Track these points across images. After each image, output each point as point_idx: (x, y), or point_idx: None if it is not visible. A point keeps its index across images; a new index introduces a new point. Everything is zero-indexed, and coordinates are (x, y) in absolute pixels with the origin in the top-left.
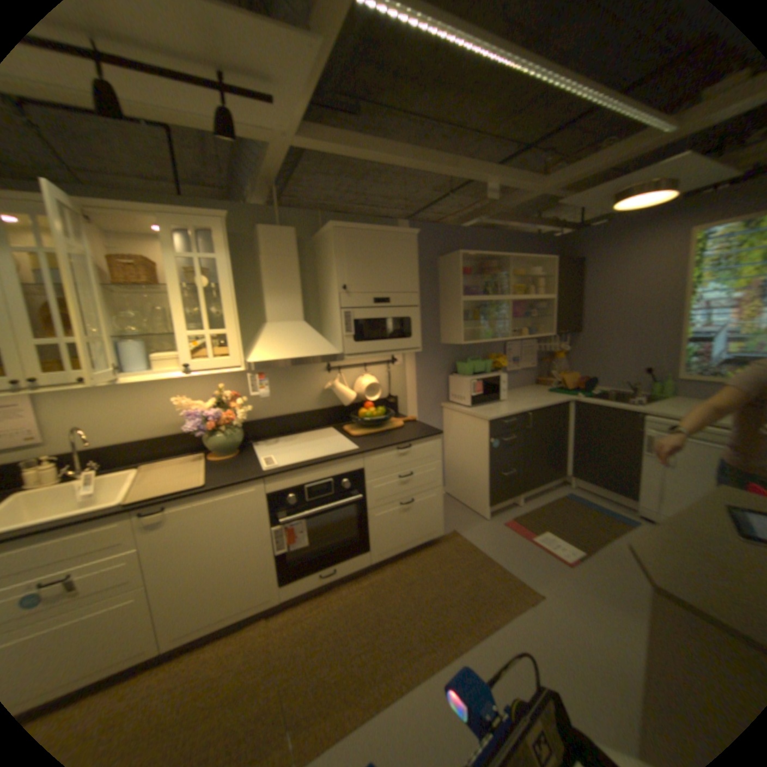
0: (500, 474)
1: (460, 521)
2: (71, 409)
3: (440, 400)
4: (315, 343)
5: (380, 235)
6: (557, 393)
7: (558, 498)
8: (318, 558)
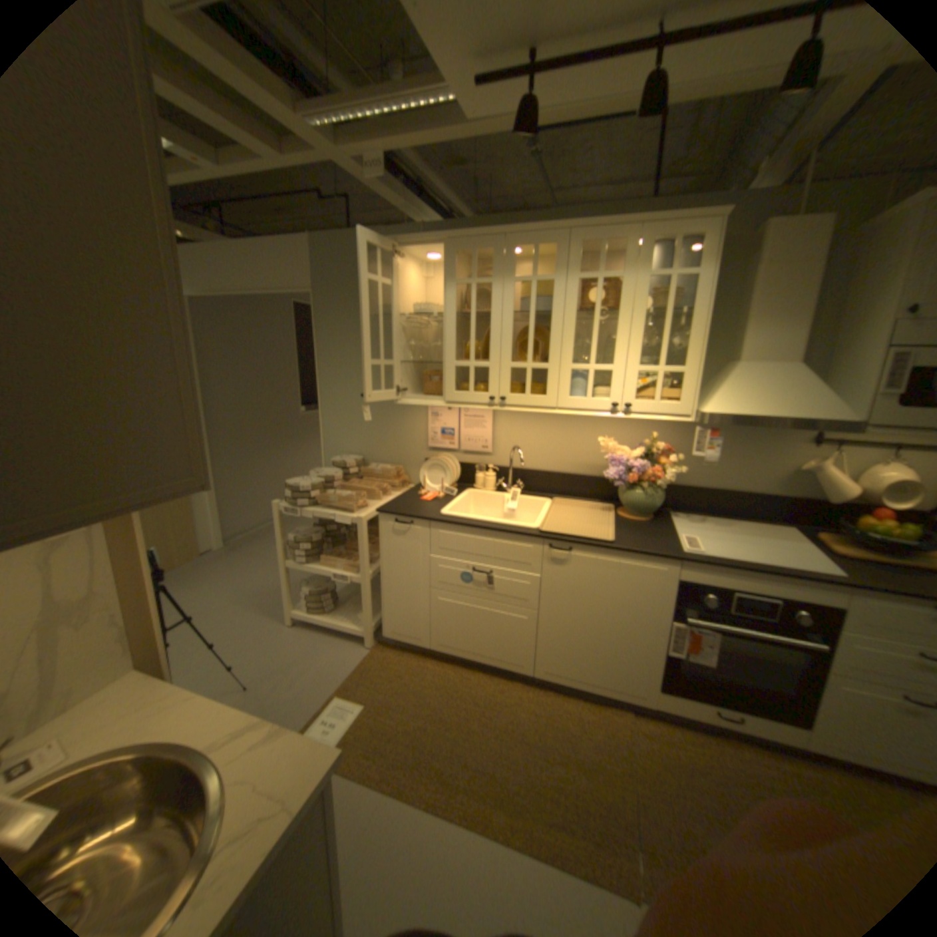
0: None
1: None
2: (516, 430)
3: None
4: (817, 398)
5: None
6: None
7: None
8: (729, 694)
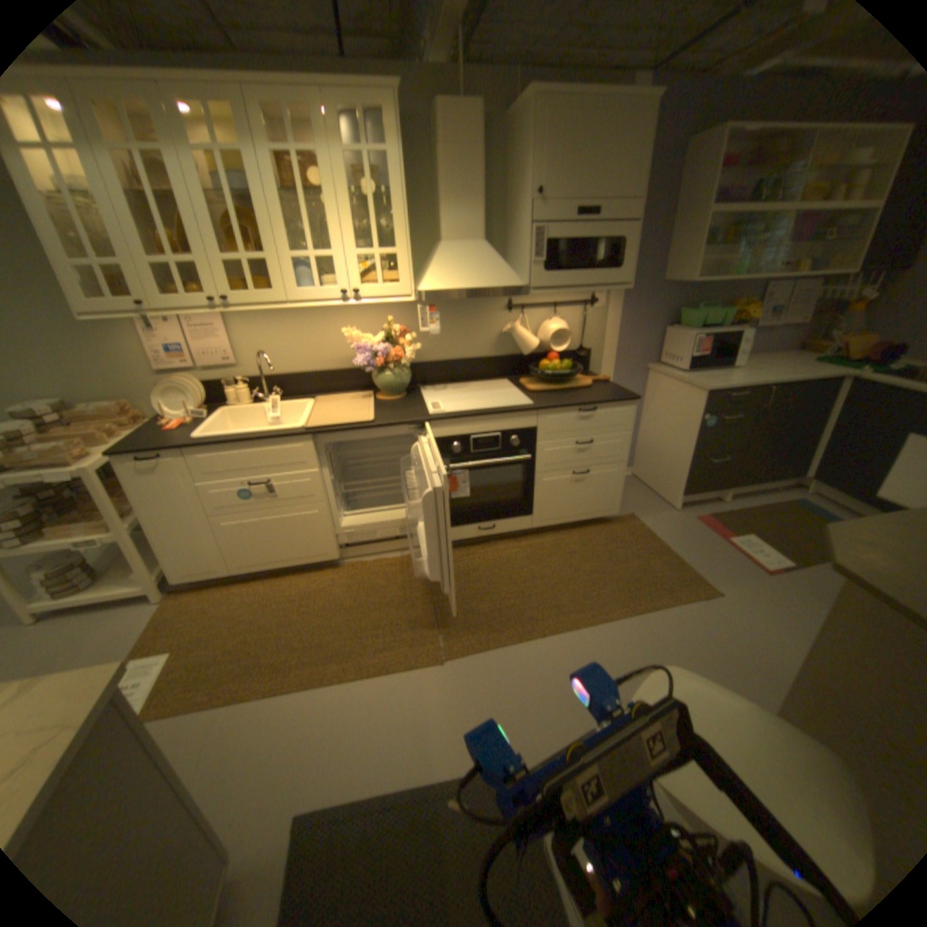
0: (707, 459)
1: (642, 505)
2: (253, 334)
3: (646, 359)
4: (493, 271)
5: (599, 104)
6: (830, 363)
7: (783, 501)
8: (478, 511)
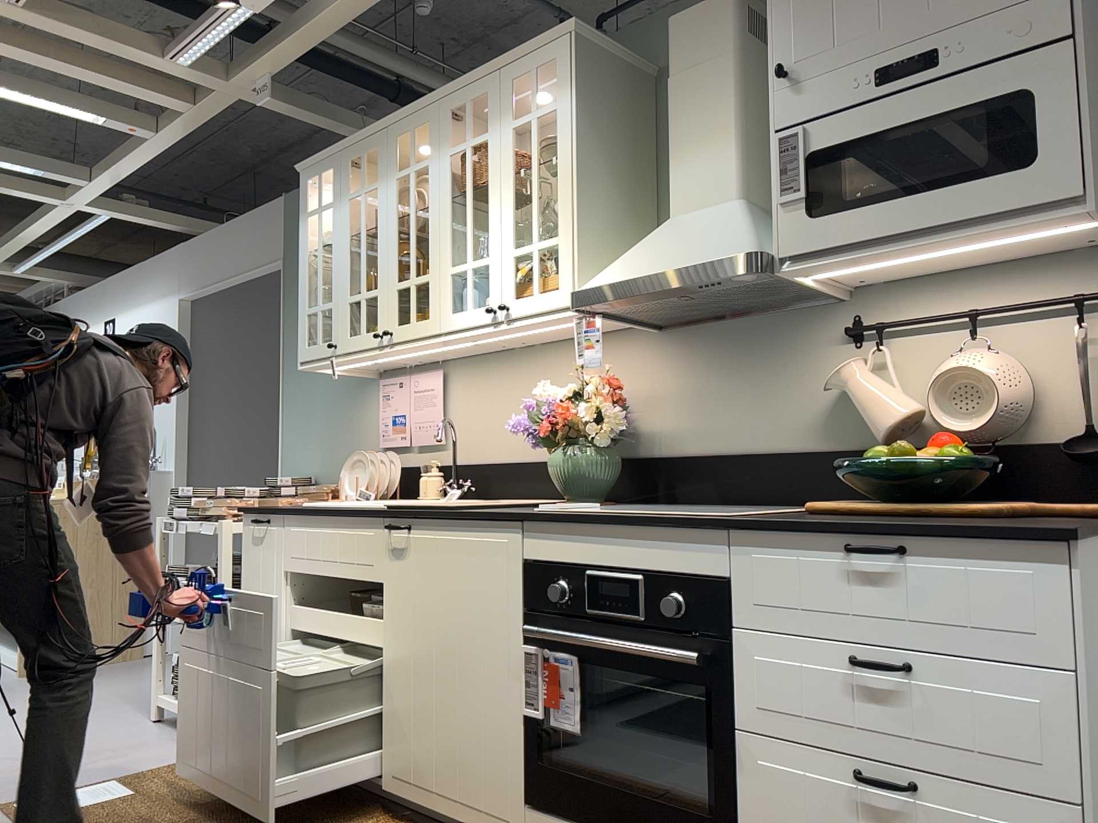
0: None
1: None
2: (467, 399)
3: None
4: (714, 237)
5: None
6: None
7: None
8: (601, 785)
